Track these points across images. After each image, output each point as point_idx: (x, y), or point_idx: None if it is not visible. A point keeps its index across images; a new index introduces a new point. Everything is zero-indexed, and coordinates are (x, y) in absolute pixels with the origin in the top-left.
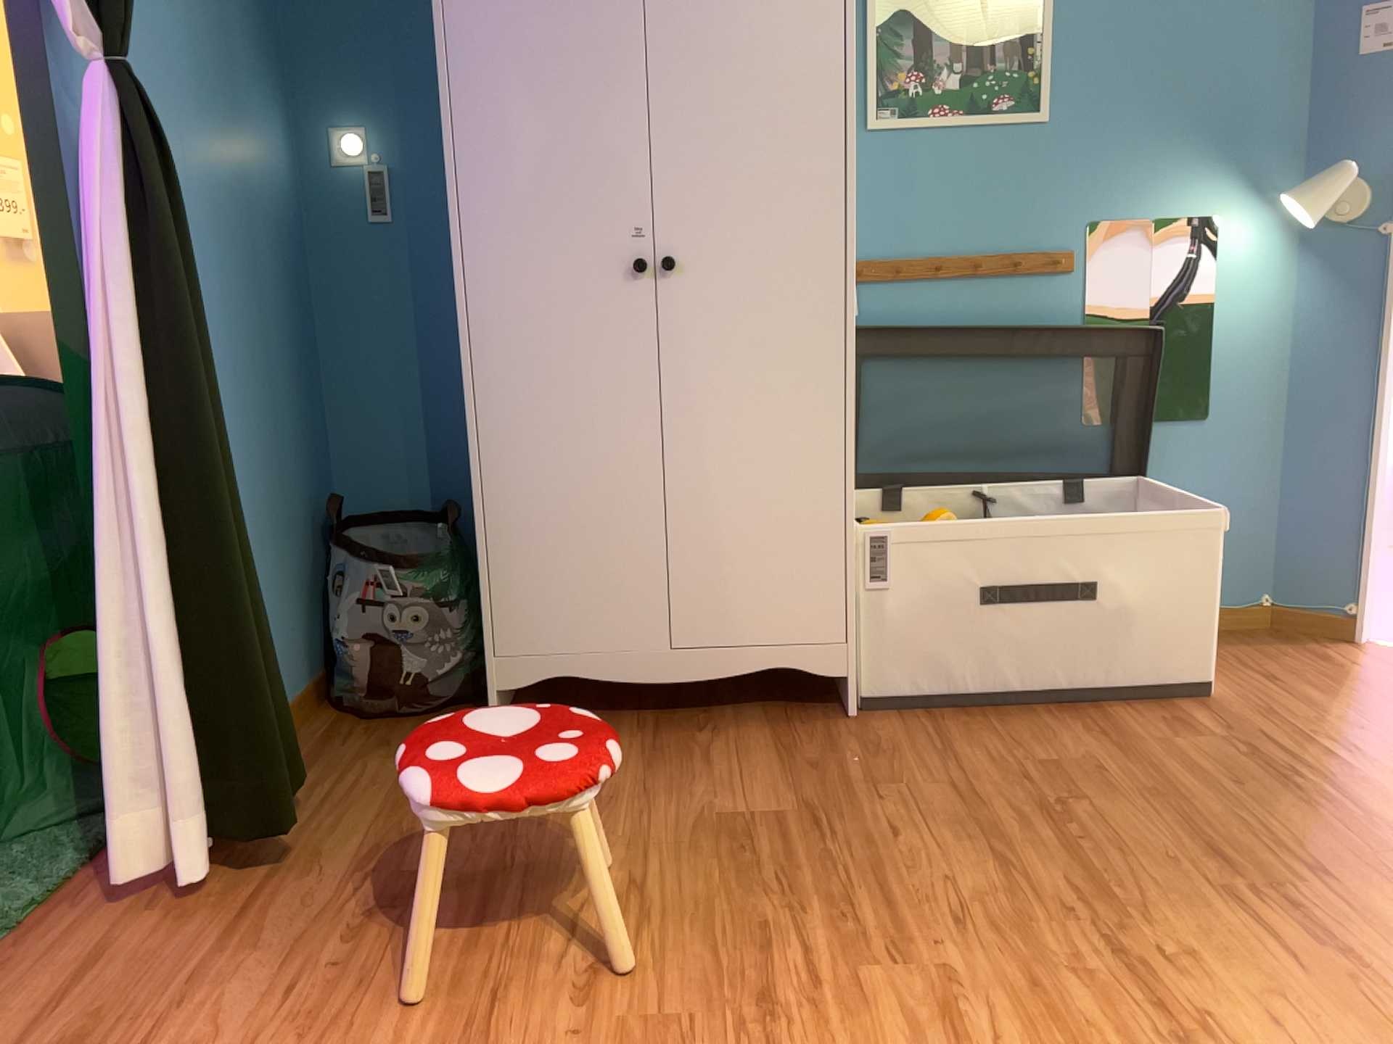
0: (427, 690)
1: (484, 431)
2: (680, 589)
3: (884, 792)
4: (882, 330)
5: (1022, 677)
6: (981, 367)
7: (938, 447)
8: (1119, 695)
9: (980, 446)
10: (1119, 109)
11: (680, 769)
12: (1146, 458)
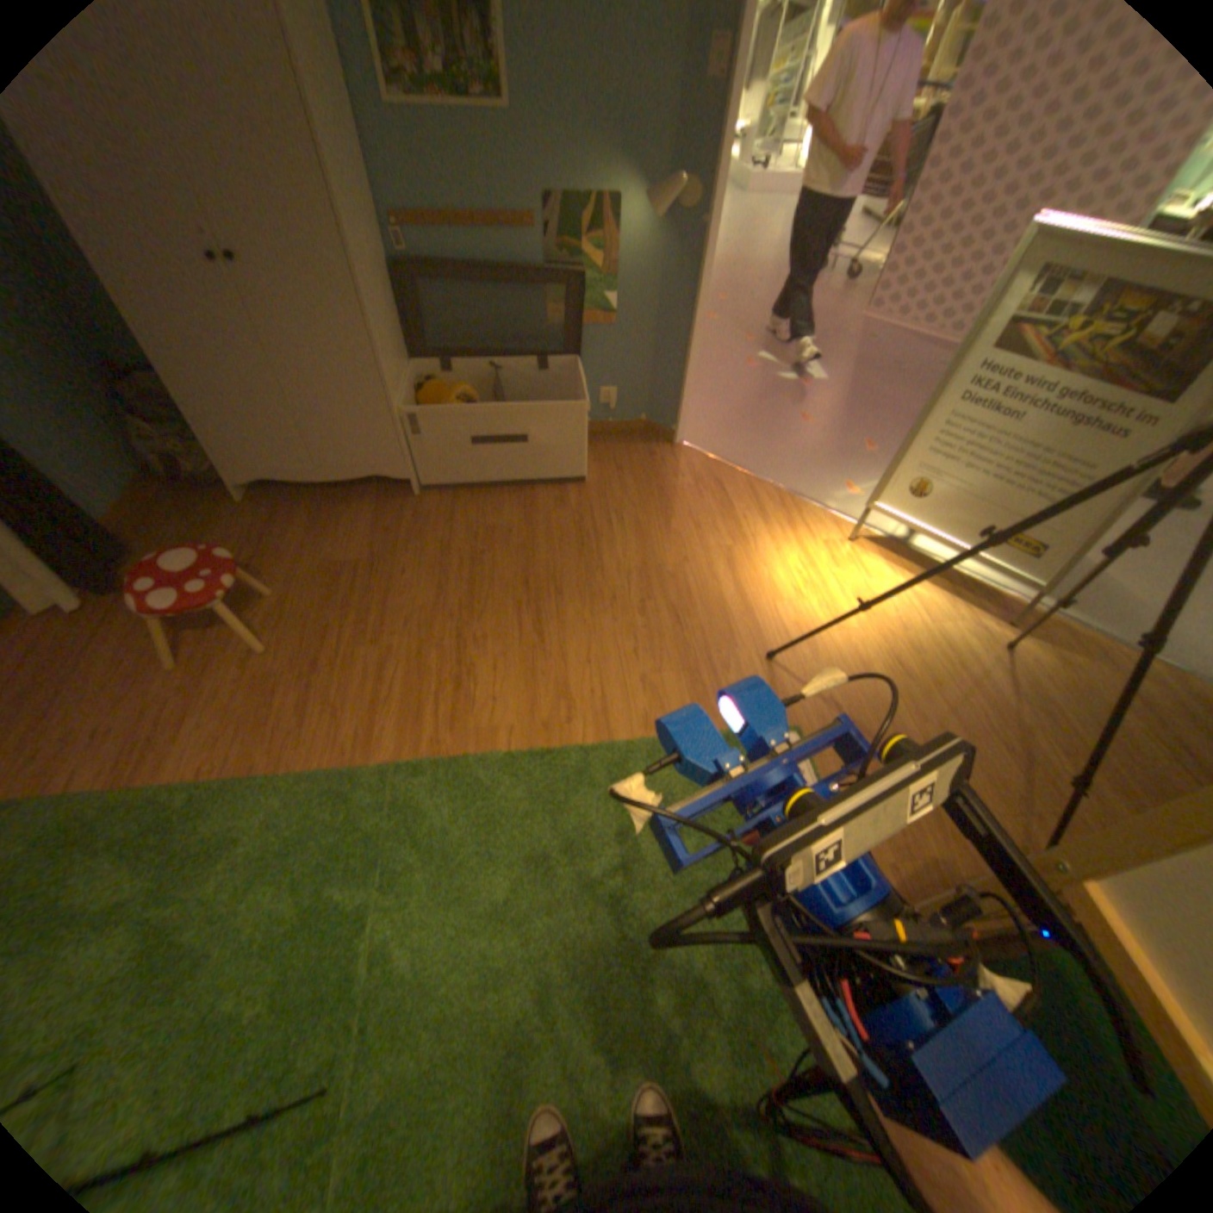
0: (200, 479)
1: (158, 355)
2: (313, 437)
3: (413, 544)
4: (423, 260)
5: (498, 474)
6: (486, 287)
7: (469, 335)
8: (544, 481)
9: (492, 335)
10: (555, 101)
11: (325, 530)
12: (582, 345)
